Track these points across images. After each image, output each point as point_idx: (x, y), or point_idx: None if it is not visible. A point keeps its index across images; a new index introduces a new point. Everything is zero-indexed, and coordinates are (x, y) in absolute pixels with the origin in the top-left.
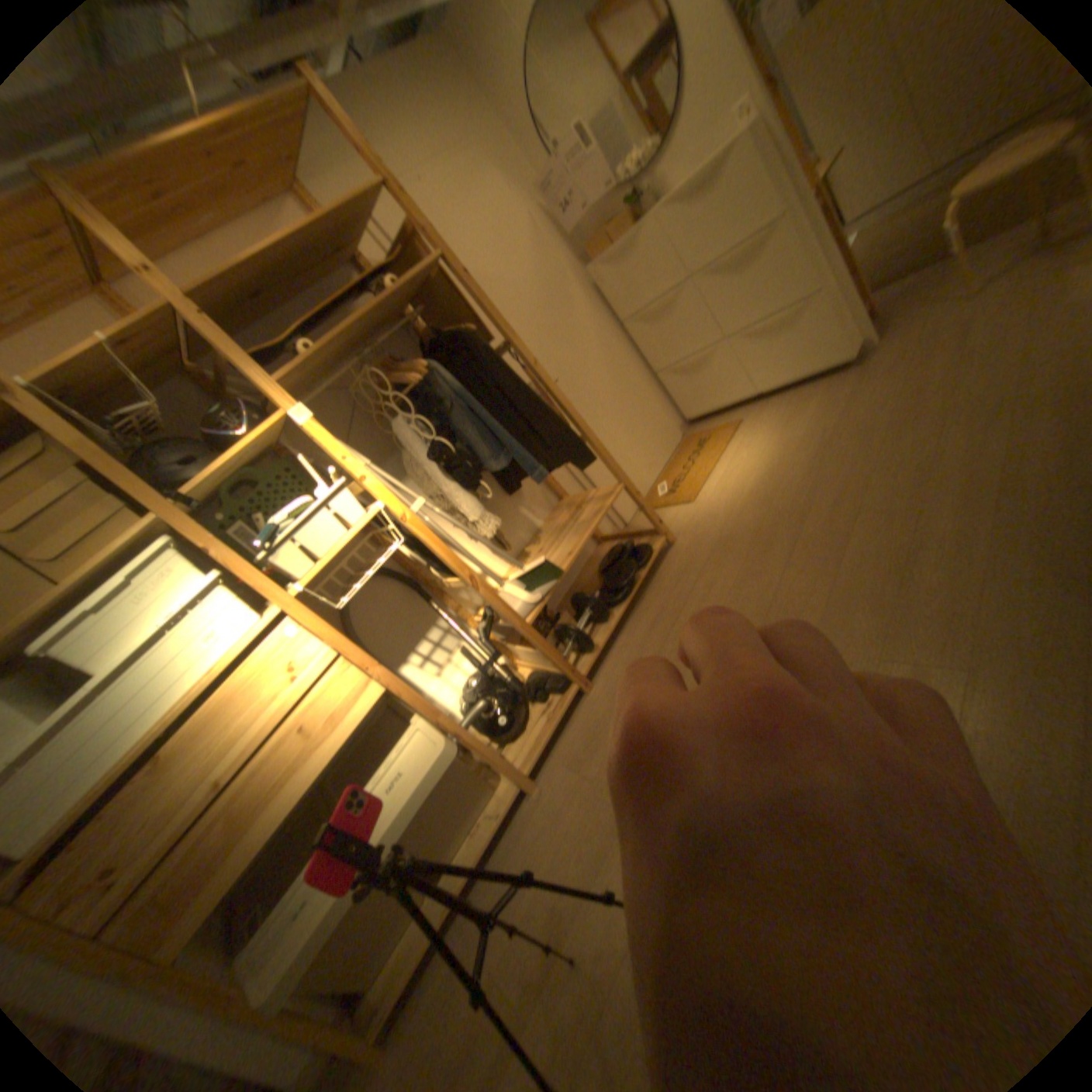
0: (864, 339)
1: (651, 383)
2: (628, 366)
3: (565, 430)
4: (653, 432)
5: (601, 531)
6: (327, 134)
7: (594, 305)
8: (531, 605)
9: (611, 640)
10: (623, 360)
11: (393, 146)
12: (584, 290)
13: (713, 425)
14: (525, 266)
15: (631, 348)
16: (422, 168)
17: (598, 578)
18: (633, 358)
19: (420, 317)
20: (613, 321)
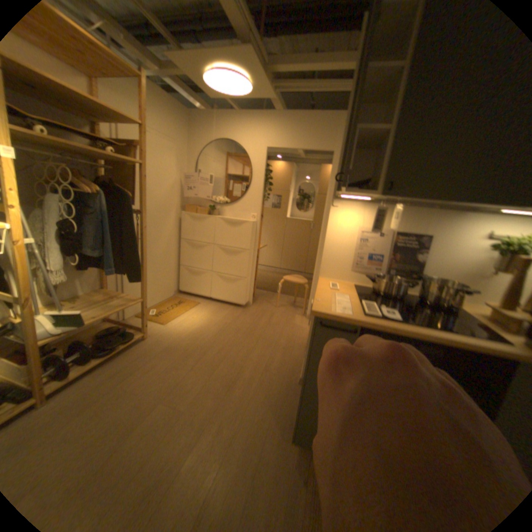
0: (248, 301)
1: (174, 268)
2: (171, 256)
3: (136, 263)
4: (163, 287)
5: (109, 318)
6: (123, 86)
7: (174, 226)
8: (49, 337)
9: (78, 380)
10: (171, 253)
11: (144, 116)
12: (174, 219)
13: (187, 300)
14: (160, 193)
15: (176, 250)
16: (149, 132)
17: (92, 341)
18: (175, 254)
19: (102, 170)
20: (177, 236)
